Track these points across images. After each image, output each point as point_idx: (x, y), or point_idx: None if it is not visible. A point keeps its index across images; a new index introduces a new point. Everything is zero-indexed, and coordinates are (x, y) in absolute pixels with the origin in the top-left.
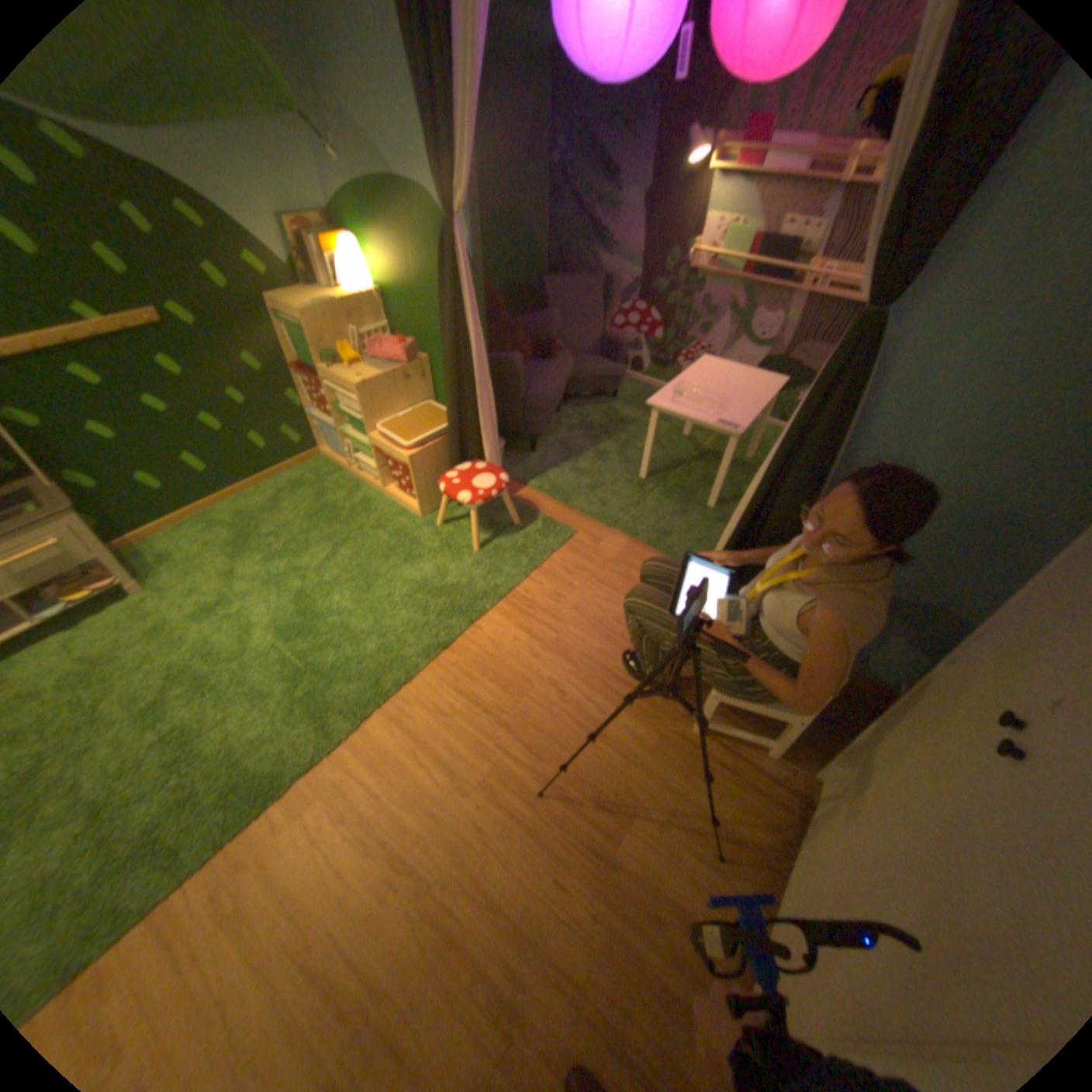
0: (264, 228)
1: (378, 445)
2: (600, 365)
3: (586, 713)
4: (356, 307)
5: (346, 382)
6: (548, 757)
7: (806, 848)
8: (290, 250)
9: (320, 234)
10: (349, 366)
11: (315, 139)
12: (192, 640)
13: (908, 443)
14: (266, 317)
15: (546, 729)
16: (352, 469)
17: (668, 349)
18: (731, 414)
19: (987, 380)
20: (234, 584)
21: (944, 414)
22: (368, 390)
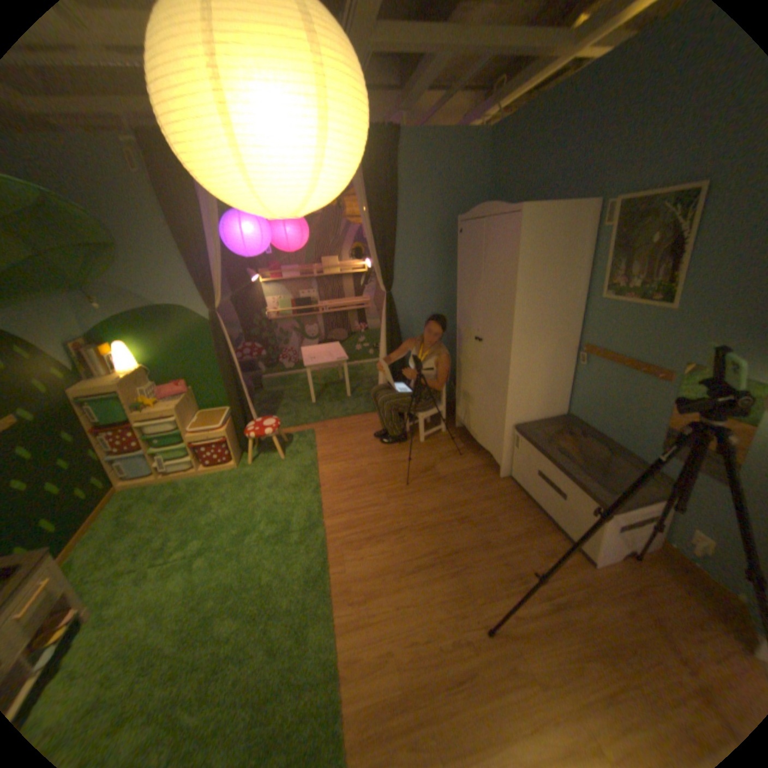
0: (57, 353)
1: (194, 439)
2: (248, 374)
3: (389, 462)
4: (136, 377)
5: (163, 411)
6: (395, 478)
7: (470, 432)
8: (71, 362)
9: (92, 348)
10: (152, 407)
11: (74, 302)
12: (177, 591)
13: (408, 324)
14: (70, 405)
15: (384, 474)
16: (158, 479)
17: (271, 358)
18: (336, 357)
19: (414, 302)
20: (161, 560)
21: (411, 313)
22: (178, 410)
